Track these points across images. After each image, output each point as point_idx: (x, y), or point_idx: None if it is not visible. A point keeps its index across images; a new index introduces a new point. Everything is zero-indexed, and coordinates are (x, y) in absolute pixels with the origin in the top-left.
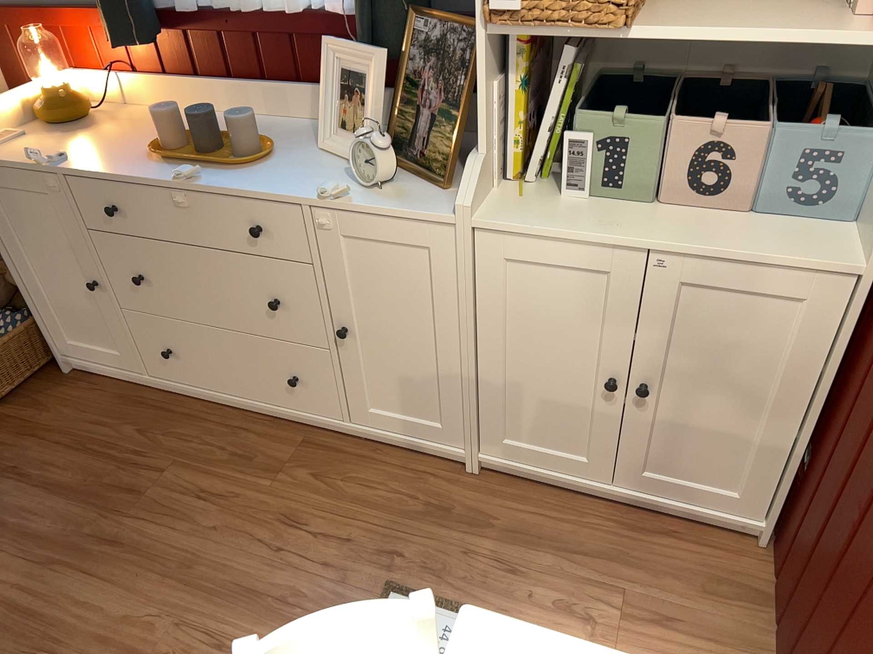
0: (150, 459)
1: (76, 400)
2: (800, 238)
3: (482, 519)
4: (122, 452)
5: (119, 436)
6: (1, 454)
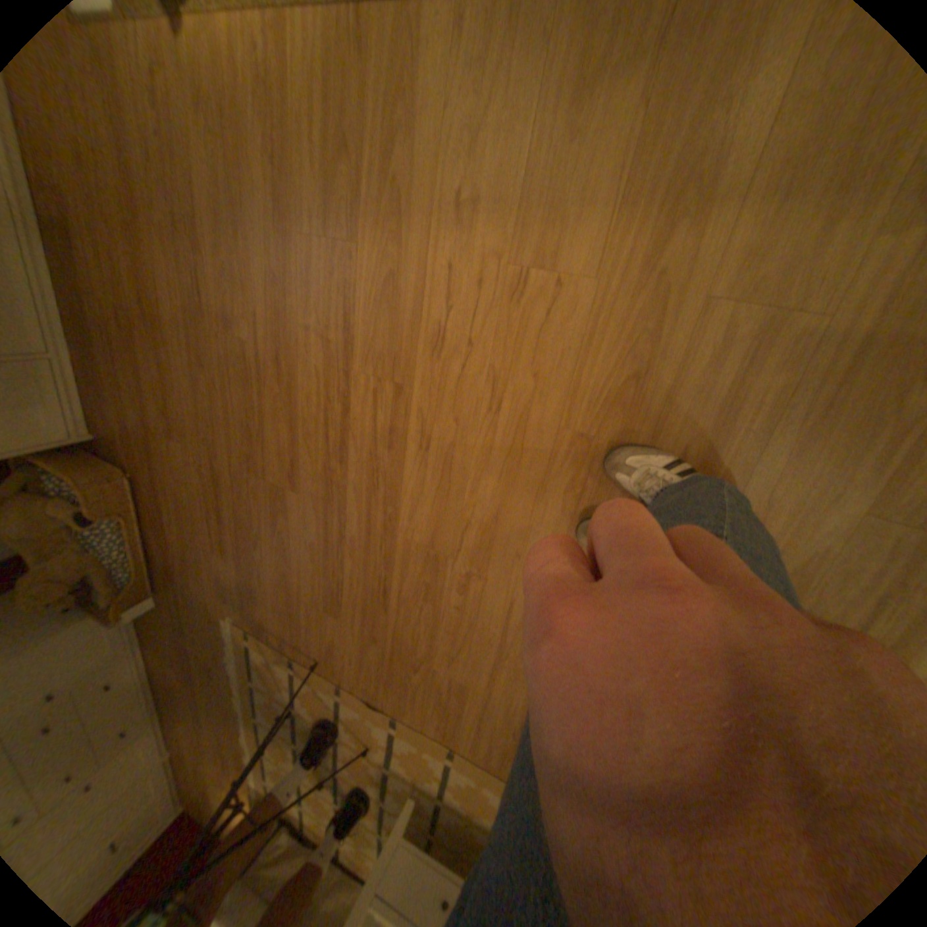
0: (93, 321)
1: (95, 418)
2: None
3: None
4: (100, 349)
5: (95, 361)
6: (137, 445)
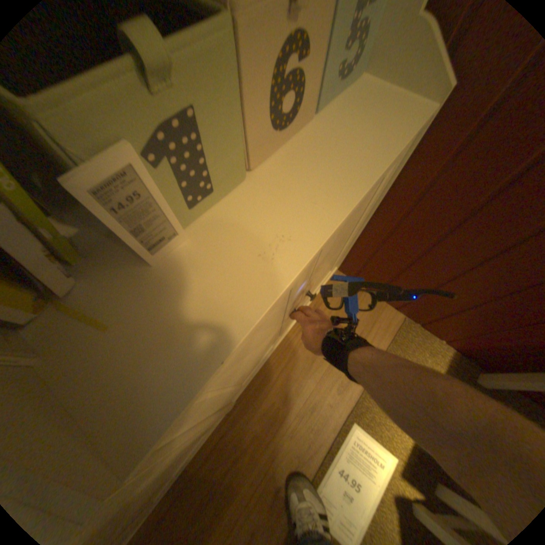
0: None
1: None
2: (375, 103)
3: (274, 415)
4: None
5: None
6: None
